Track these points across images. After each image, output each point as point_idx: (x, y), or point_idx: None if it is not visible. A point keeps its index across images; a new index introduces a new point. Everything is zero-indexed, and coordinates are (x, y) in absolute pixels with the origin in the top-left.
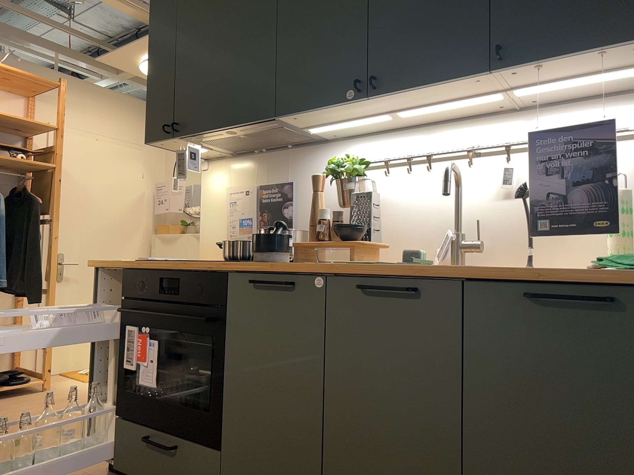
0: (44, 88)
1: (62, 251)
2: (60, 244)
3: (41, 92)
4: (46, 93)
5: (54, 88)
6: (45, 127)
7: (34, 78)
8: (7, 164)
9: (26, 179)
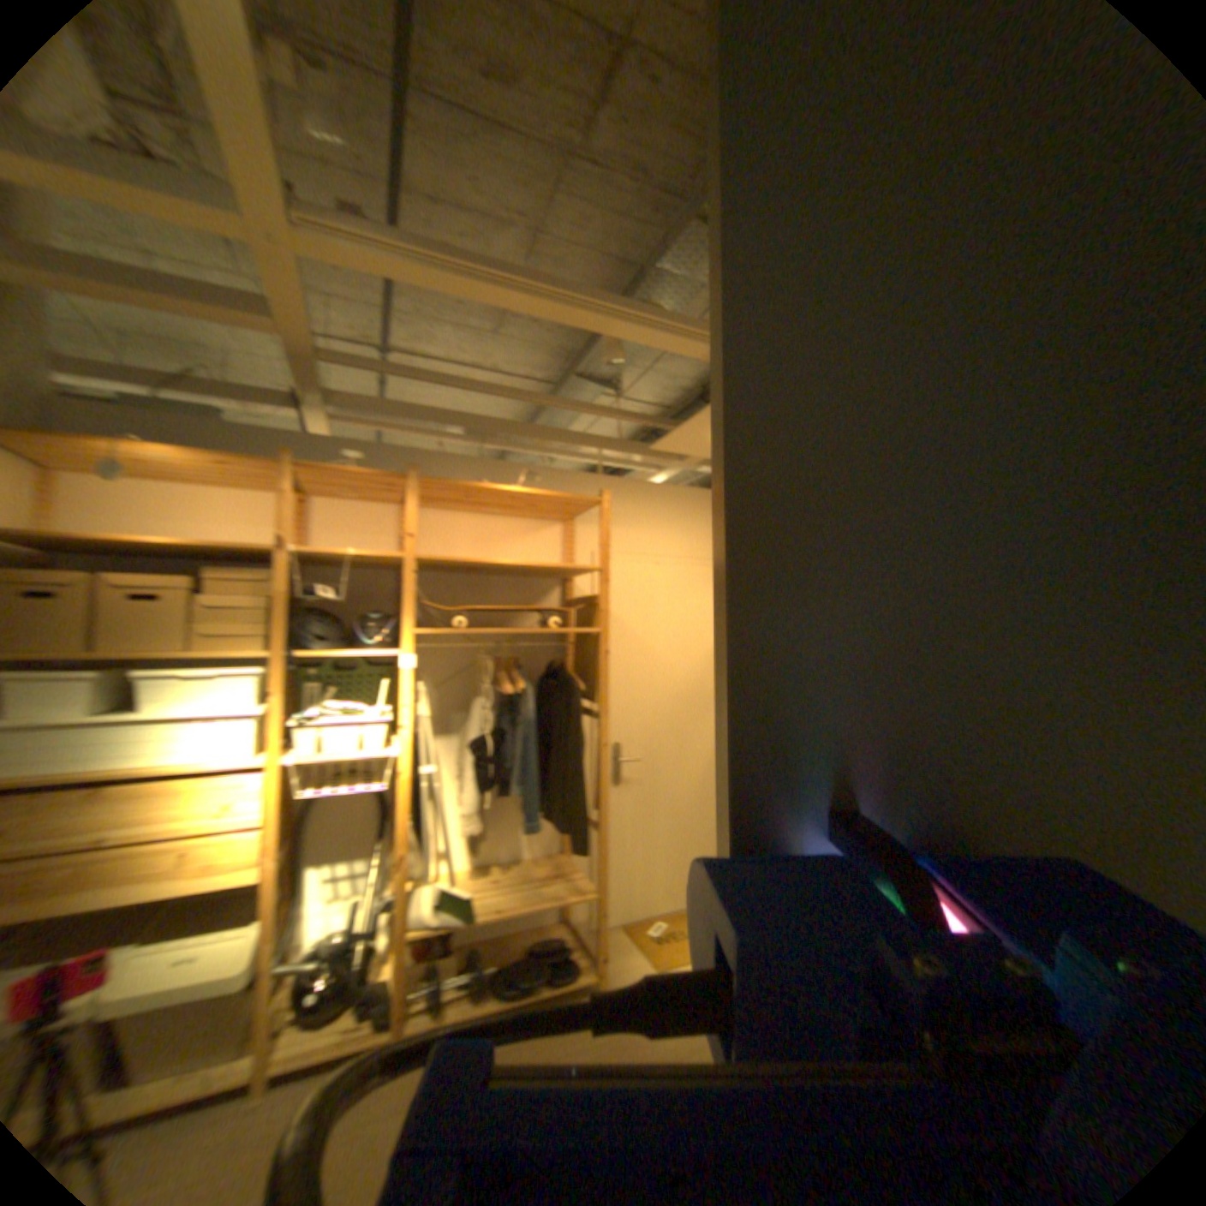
0: (576, 505)
1: (614, 738)
2: (611, 728)
3: (573, 510)
4: (580, 510)
5: (588, 503)
6: (579, 568)
7: (560, 494)
8: (533, 631)
9: (562, 641)
